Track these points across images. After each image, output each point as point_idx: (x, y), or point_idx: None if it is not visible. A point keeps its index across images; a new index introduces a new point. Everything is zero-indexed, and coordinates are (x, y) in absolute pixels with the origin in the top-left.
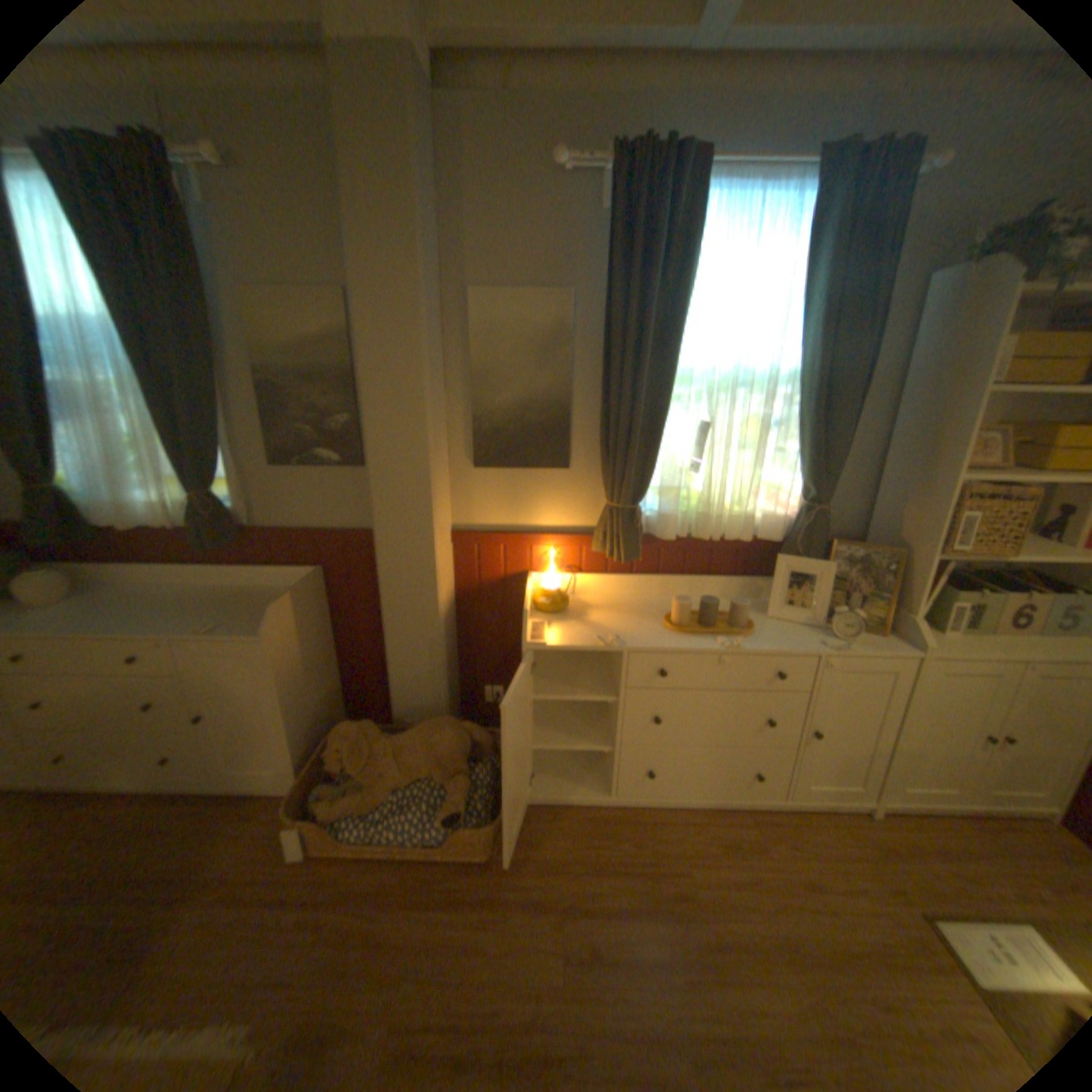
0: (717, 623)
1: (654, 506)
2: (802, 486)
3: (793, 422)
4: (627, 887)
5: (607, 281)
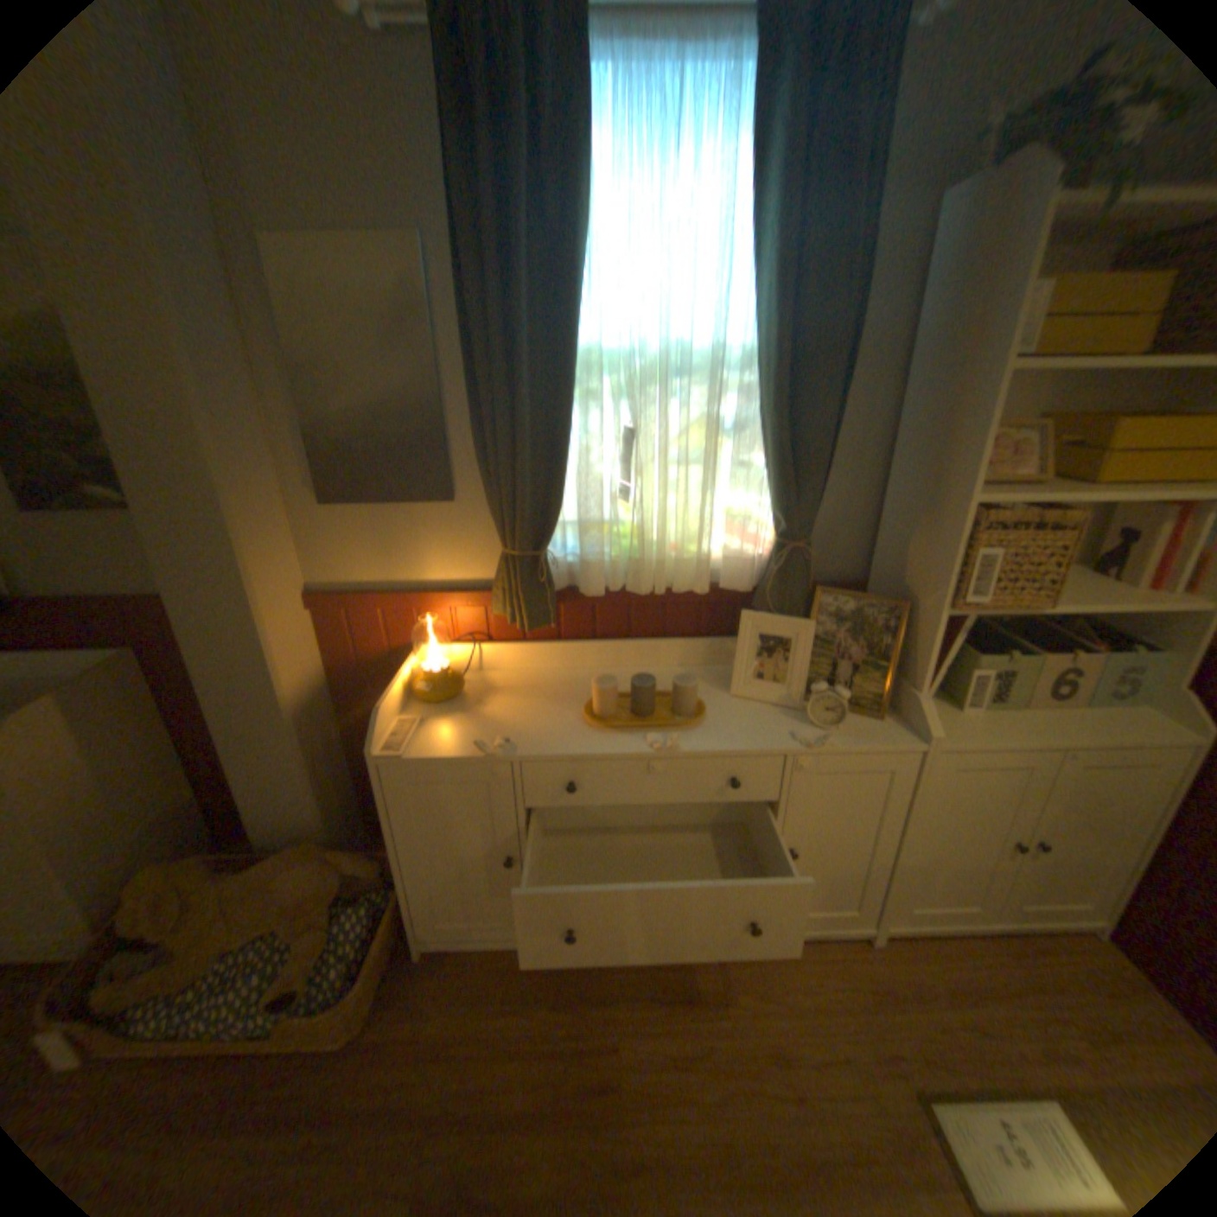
0: (656, 710)
1: (578, 548)
2: (778, 513)
3: (756, 424)
4: (529, 1075)
5: (448, 212)
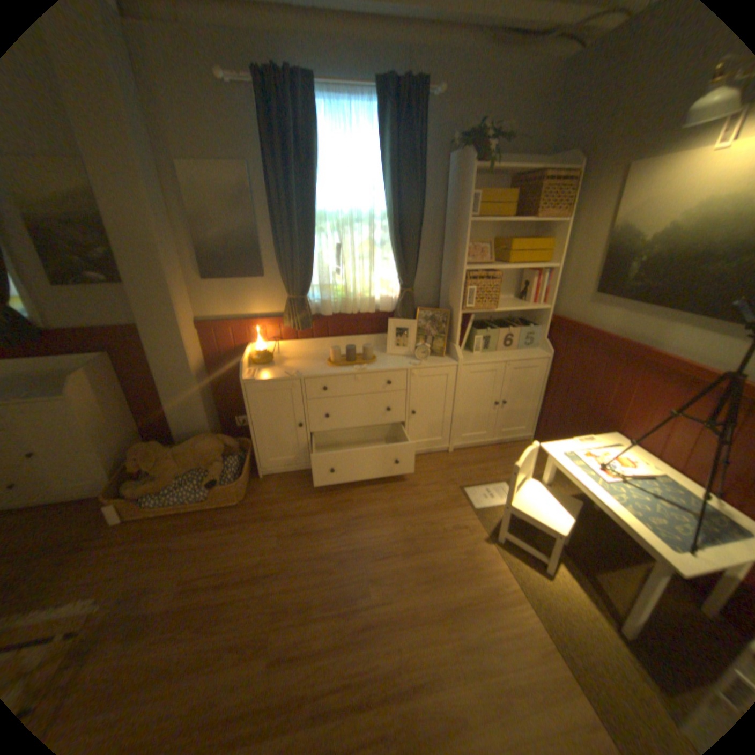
0: (356, 359)
1: (319, 296)
2: (400, 279)
3: (388, 242)
4: (315, 501)
5: (261, 157)
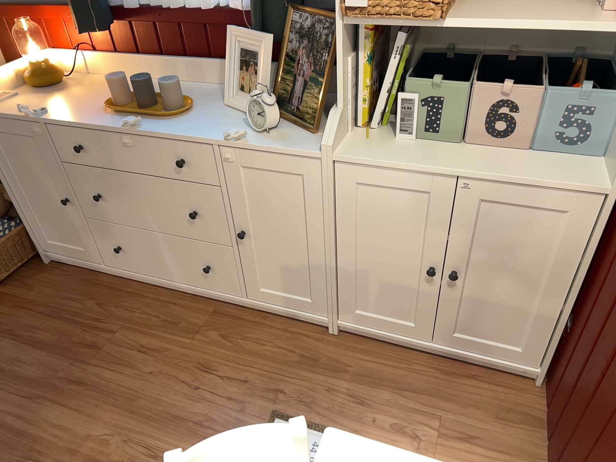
0: (158, 107)
1: None
2: None
3: None
4: (67, 326)
5: None
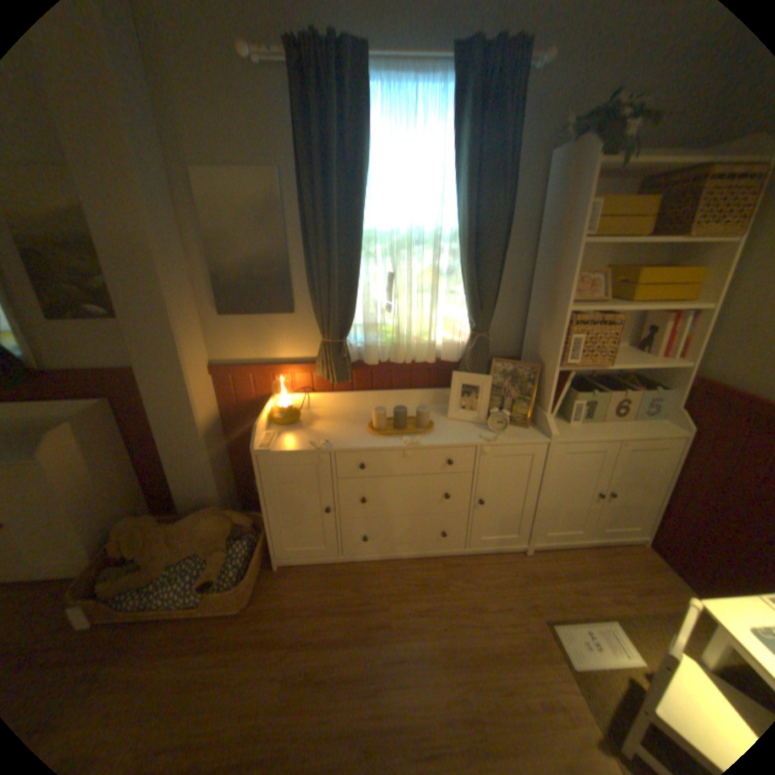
0: (407, 425)
1: (363, 338)
2: (471, 319)
3: (458, 270)
4: (341, 622)
5: (295, 158)
